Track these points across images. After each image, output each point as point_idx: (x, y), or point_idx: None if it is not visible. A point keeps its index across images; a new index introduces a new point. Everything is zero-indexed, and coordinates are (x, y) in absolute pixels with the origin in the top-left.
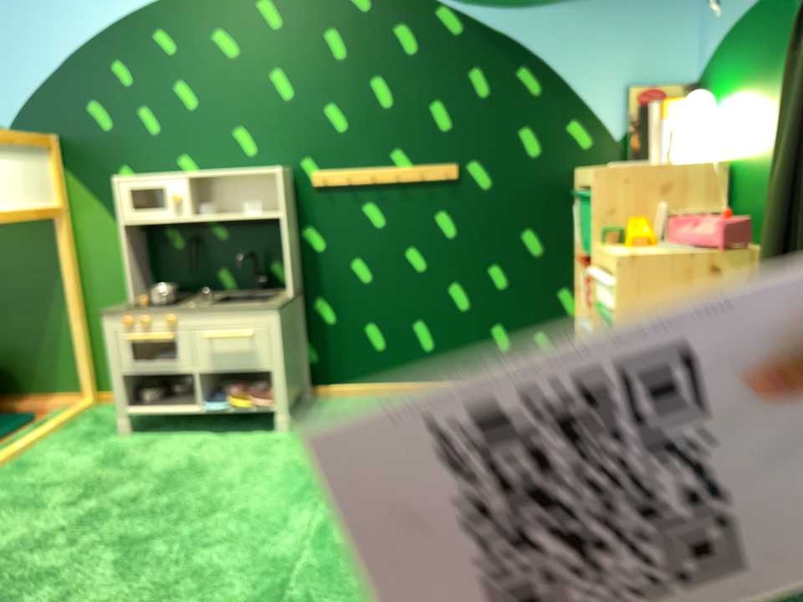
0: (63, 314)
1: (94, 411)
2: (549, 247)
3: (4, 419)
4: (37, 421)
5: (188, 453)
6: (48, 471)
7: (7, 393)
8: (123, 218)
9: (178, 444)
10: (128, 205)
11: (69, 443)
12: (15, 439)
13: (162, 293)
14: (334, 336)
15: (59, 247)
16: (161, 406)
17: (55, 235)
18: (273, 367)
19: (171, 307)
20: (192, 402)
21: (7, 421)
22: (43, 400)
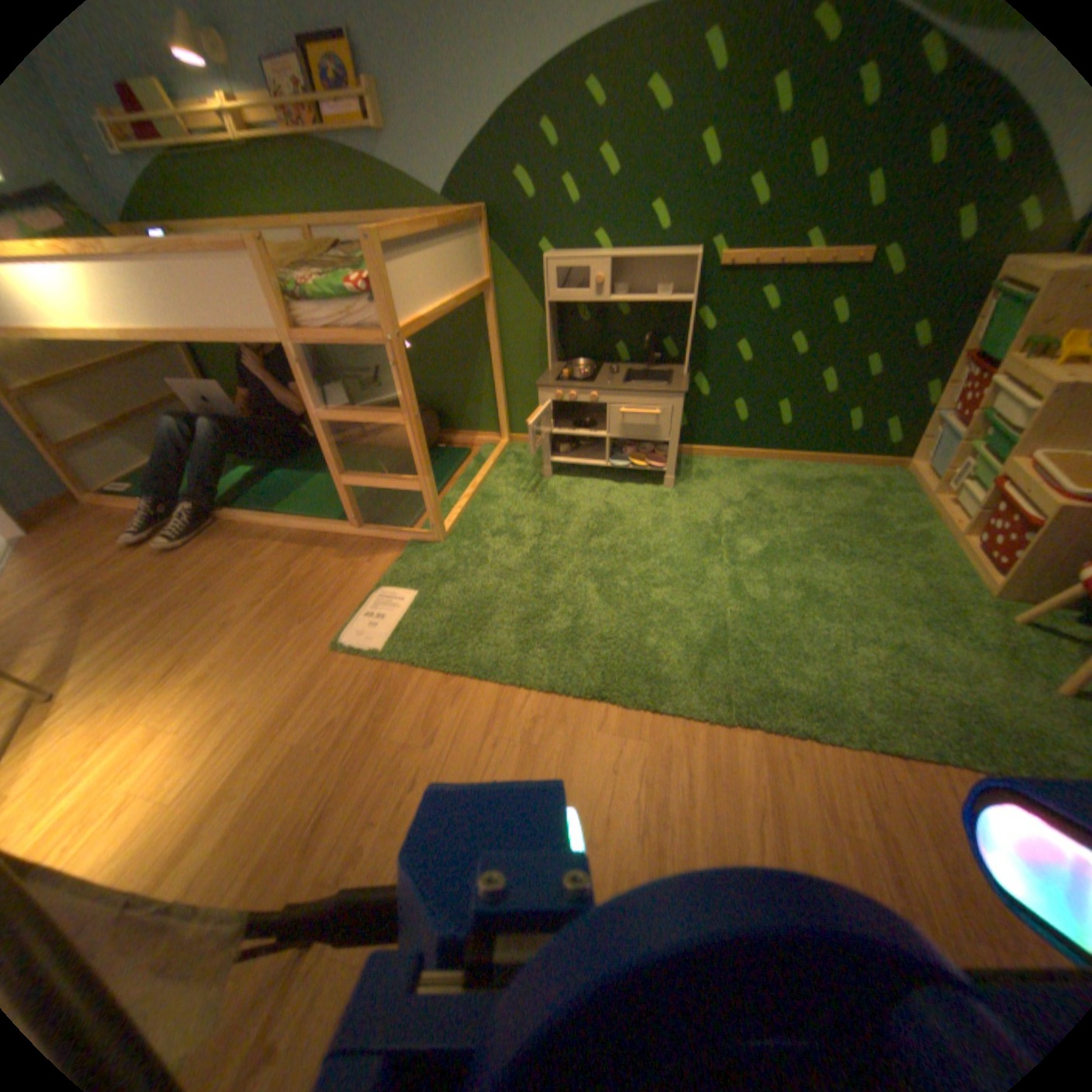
0: (484, 370)
1: (510, 448)
2: (933, 338)
3: (447, 447)
4: (471, 453)
5: (600, 496)
6: (507, 501)
7: (442, 427)
8: (548, 295)
9: (588, 486)
10: (553, 283)
11: (508, 477)
12: (468, 469)
13: (584, 369)
14: (703, 404)
15: (483, 313)
16: (572, 455)
17: (483, 304)
18: (669, 437)
19: (588, 381)
20: (594, 454)
21: (454, 452)
22: (469, 434)
